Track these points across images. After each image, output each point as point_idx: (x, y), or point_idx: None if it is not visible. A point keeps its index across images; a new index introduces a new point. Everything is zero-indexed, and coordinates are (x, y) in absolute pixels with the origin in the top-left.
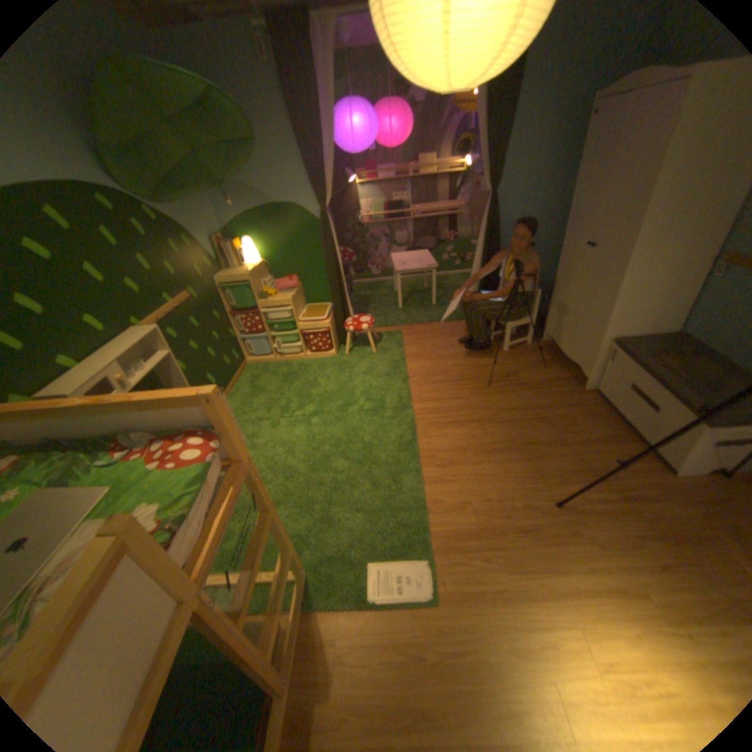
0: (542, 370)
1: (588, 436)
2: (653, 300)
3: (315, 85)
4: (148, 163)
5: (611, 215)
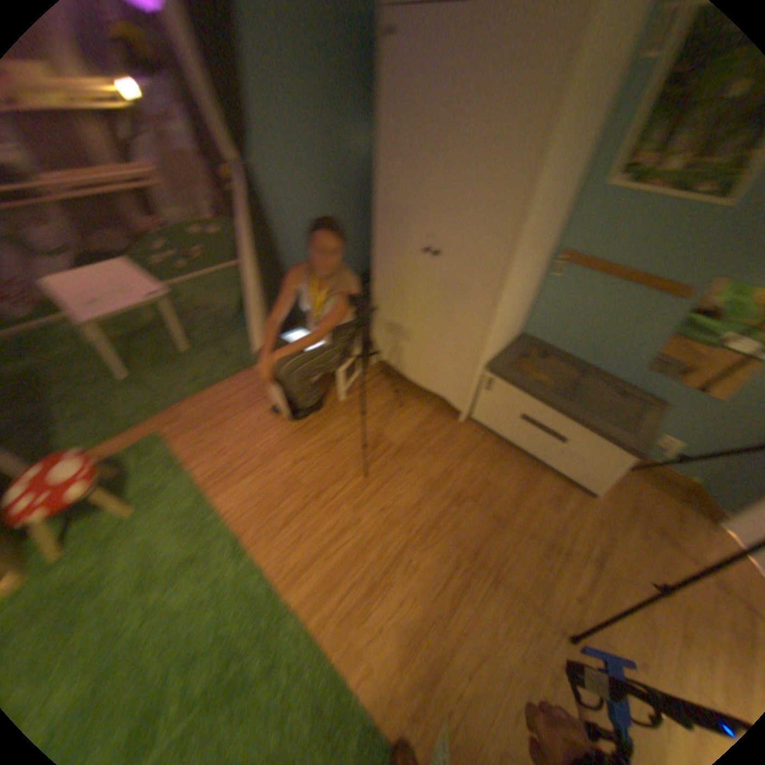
0: (403, 411)
1: (509, 491)
2: (514, 313)
3: None
4: None
5: (450, 209)
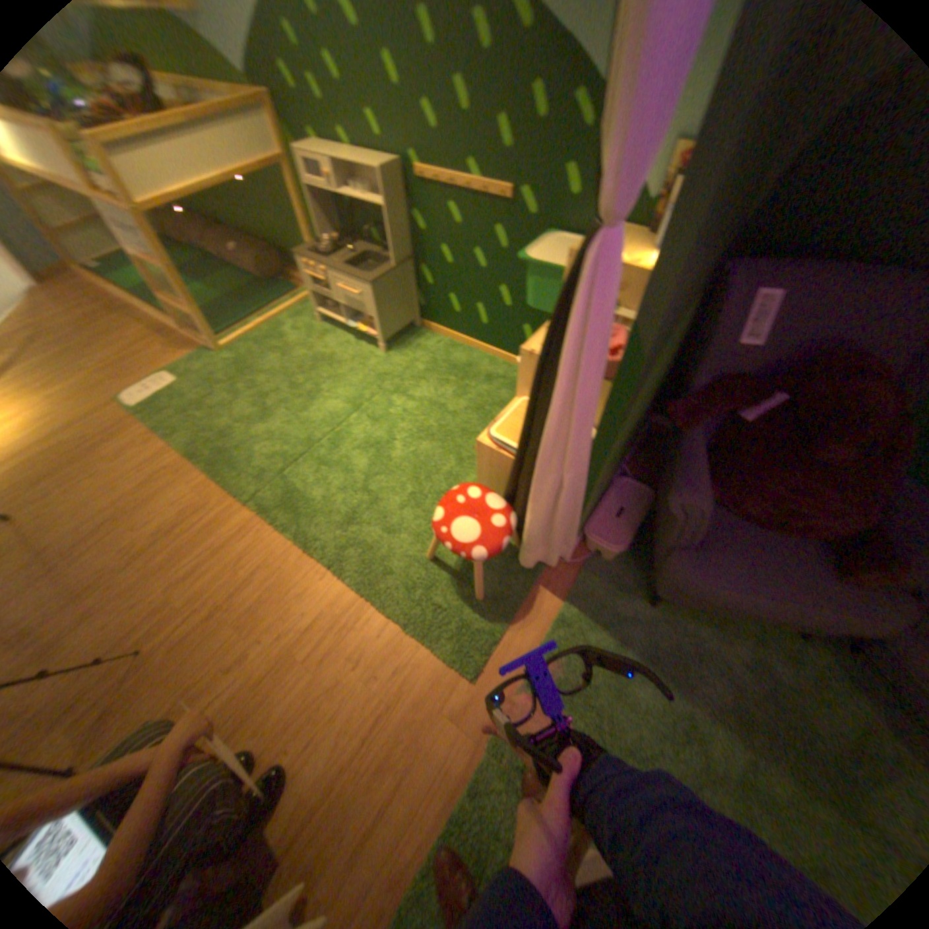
0: None
1: None
2: None
3: None
4: None
5: None
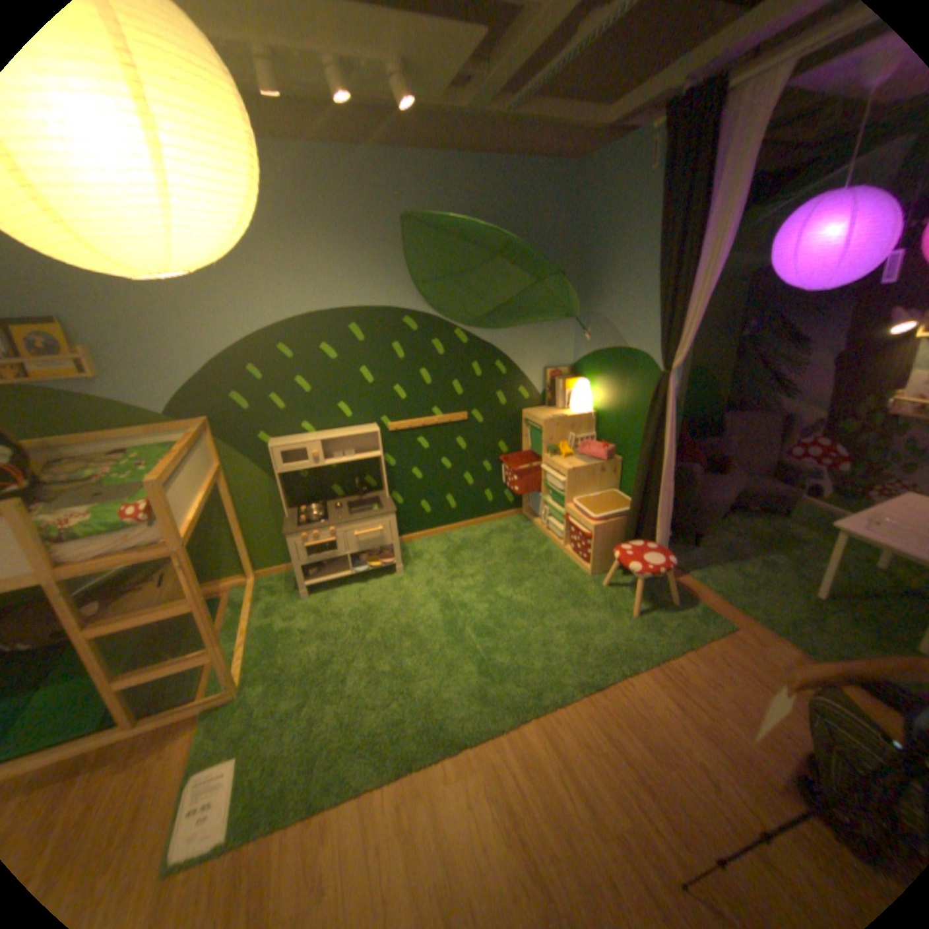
0: None
1: None
2: None
3: (722, 186)
4: (478, 292)
5: None
